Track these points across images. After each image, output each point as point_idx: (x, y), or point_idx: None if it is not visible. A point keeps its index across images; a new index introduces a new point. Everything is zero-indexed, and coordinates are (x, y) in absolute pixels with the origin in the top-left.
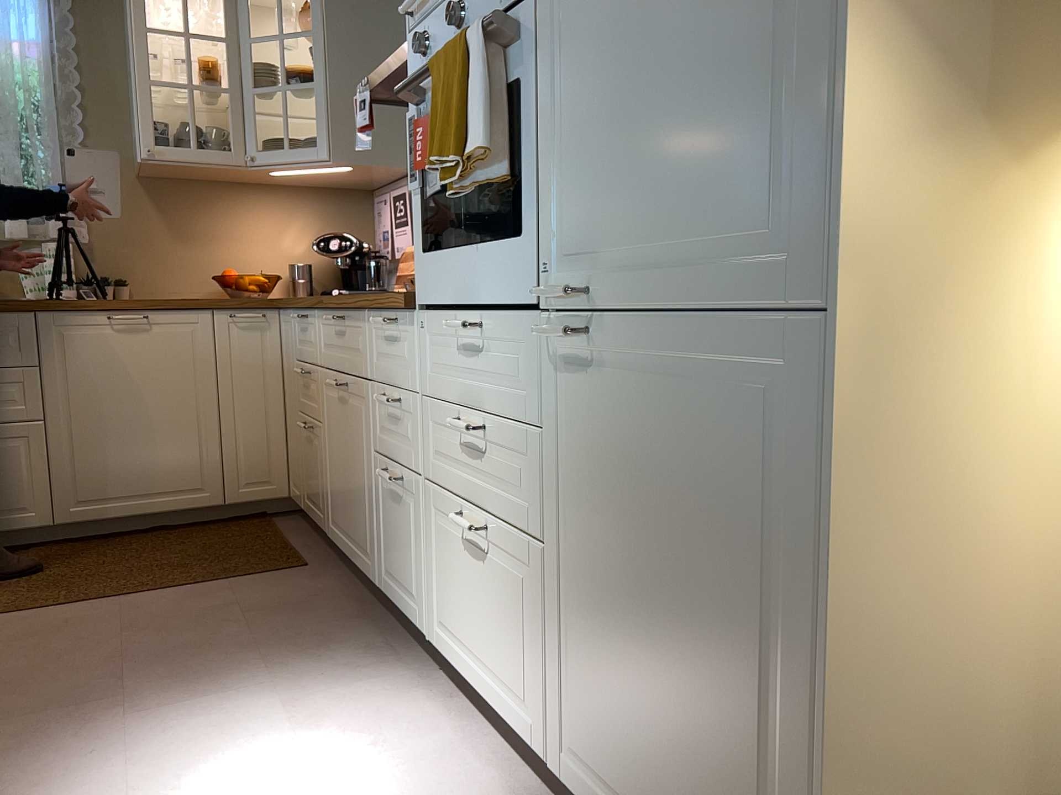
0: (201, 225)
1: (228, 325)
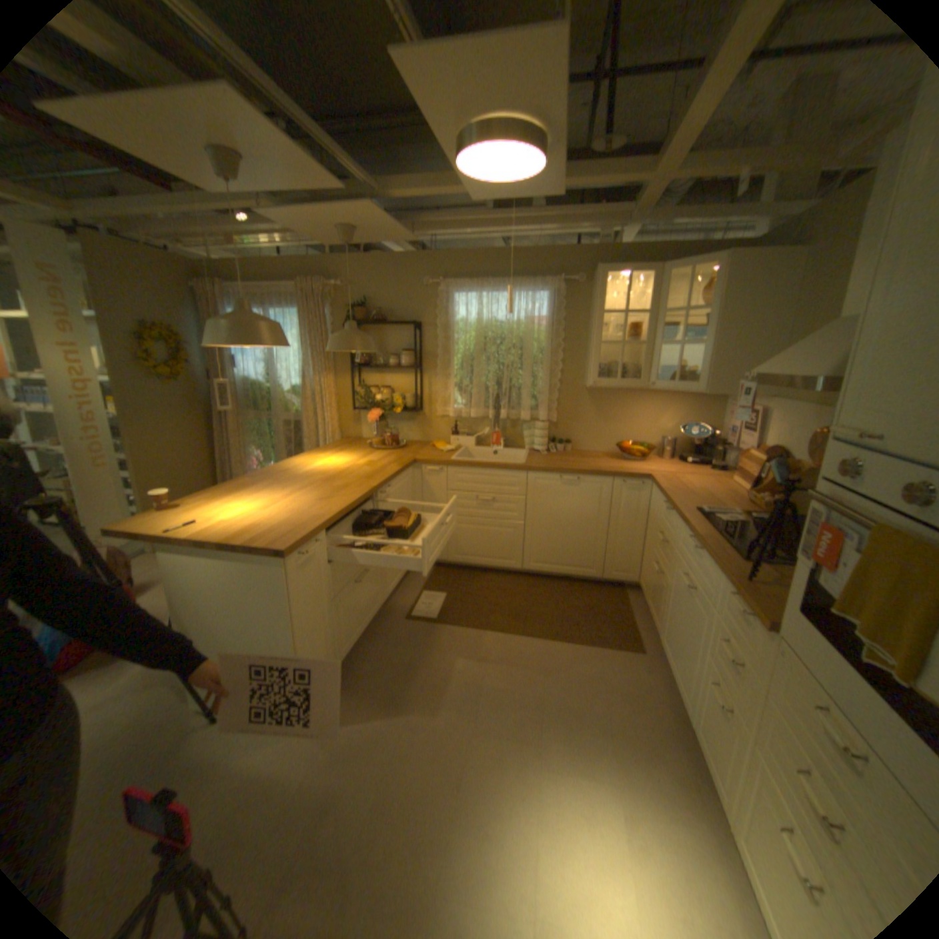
0: (614, 411)
1: (621, 487)
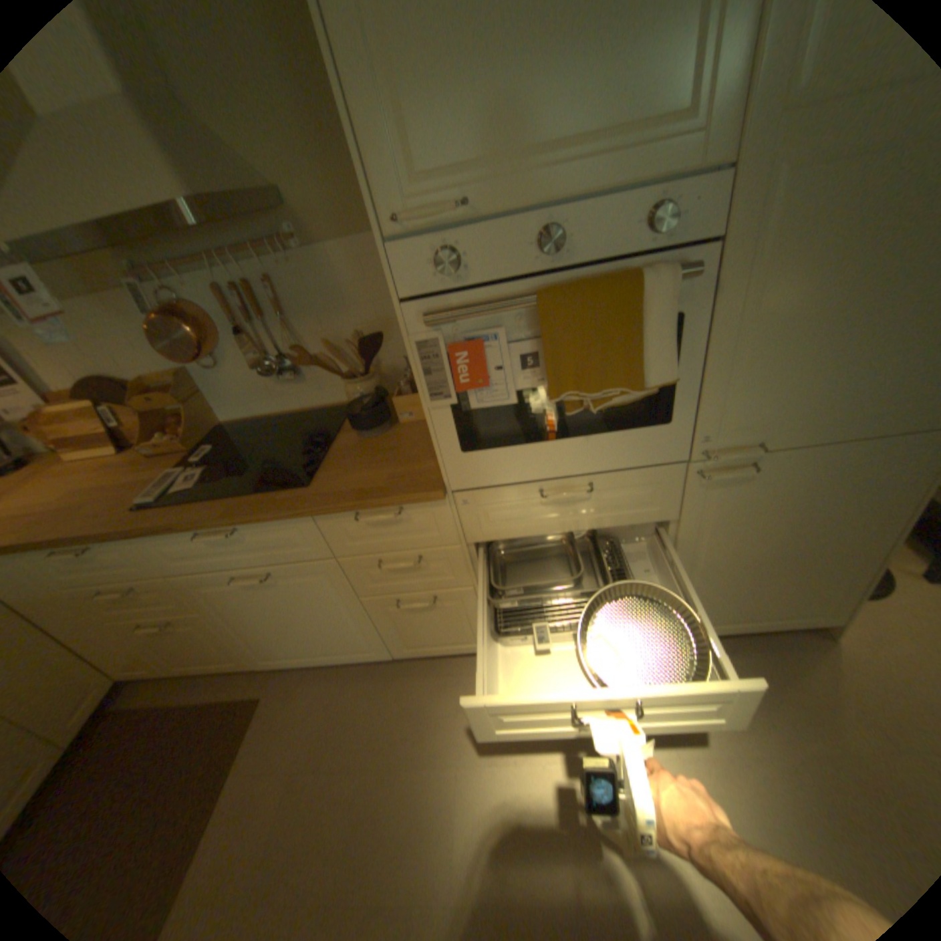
0: None
1: None
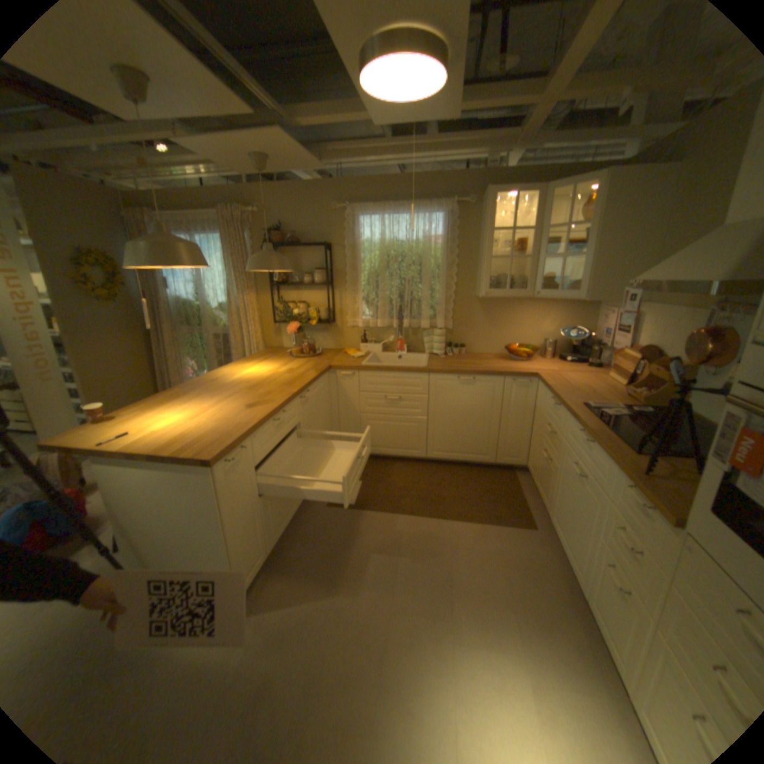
0: (502, 318)
1: (511, 384)
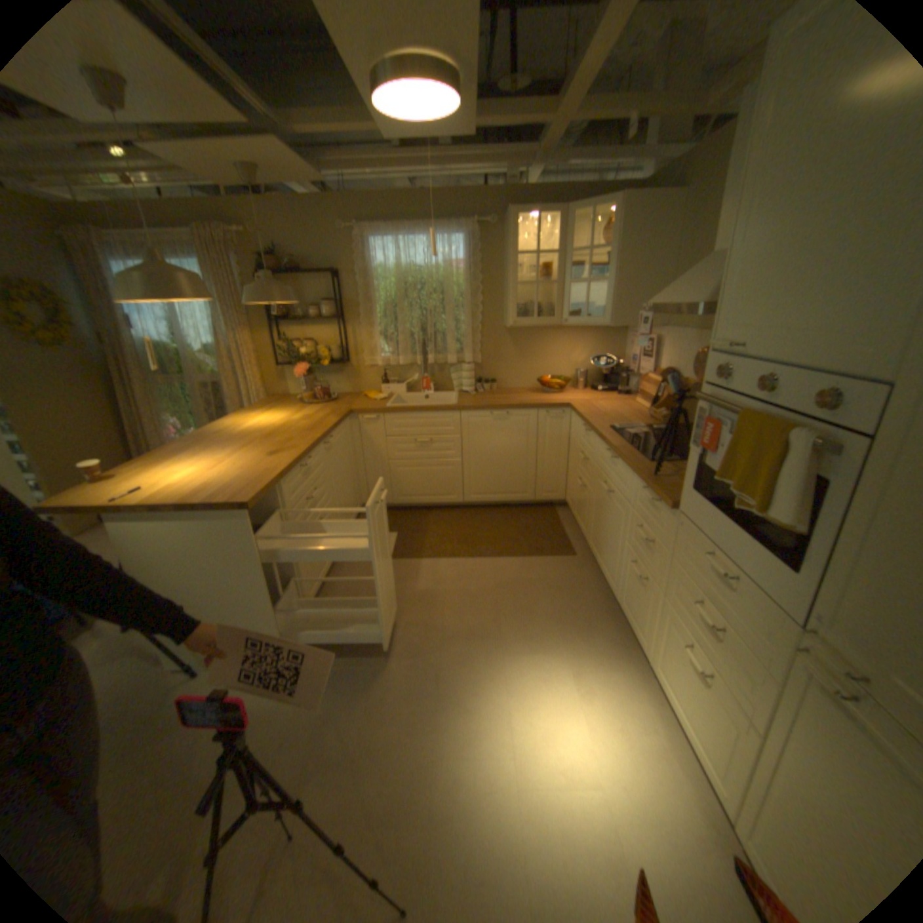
0: (532, 349)
1: (544, 417)
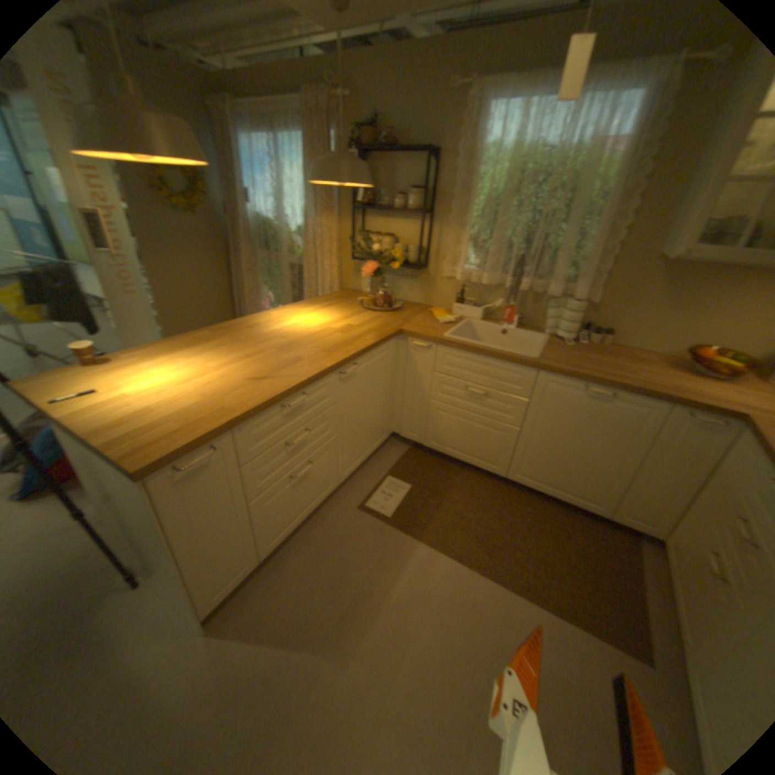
0: (702, 297)
1: (684, 420)
